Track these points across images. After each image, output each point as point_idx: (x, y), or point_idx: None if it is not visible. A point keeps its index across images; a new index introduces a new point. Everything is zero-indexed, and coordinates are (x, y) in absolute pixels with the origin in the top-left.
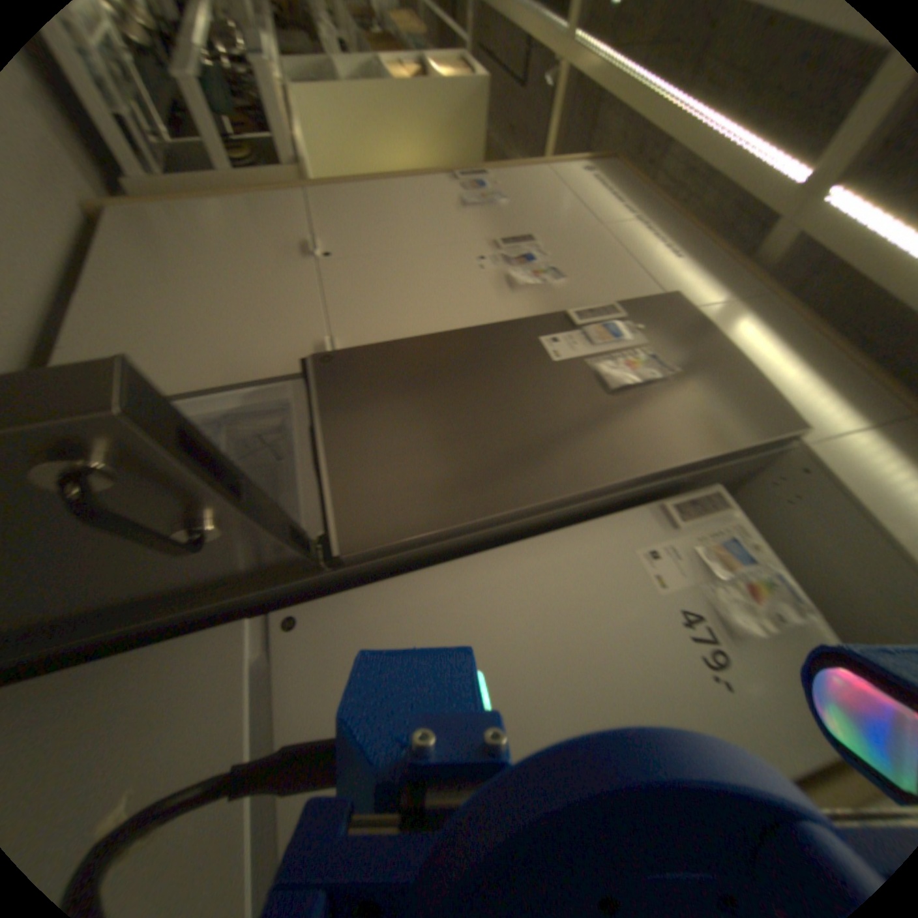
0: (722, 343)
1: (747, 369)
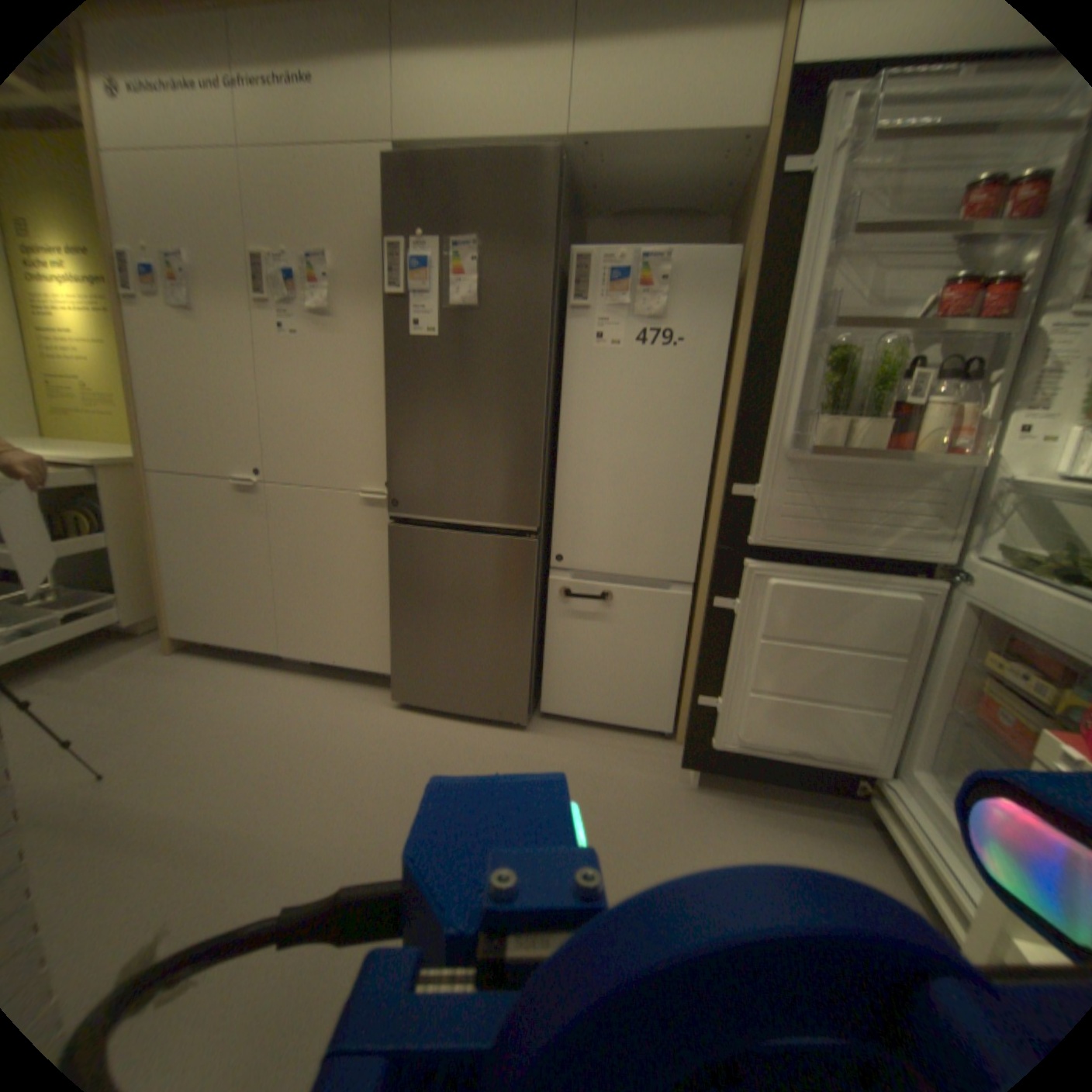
0: (453, 155)
1: (487, 154)
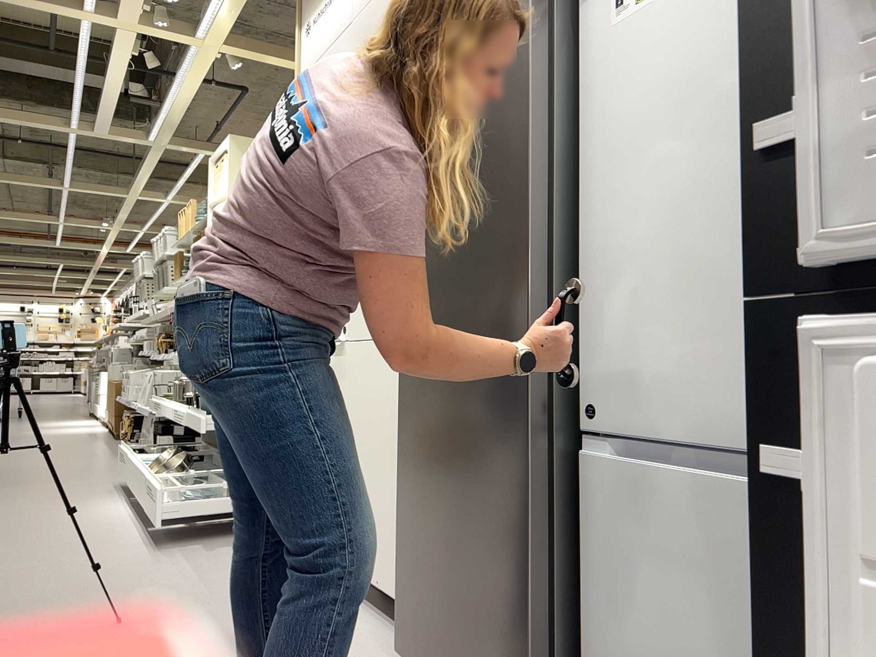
0: None
1: None
